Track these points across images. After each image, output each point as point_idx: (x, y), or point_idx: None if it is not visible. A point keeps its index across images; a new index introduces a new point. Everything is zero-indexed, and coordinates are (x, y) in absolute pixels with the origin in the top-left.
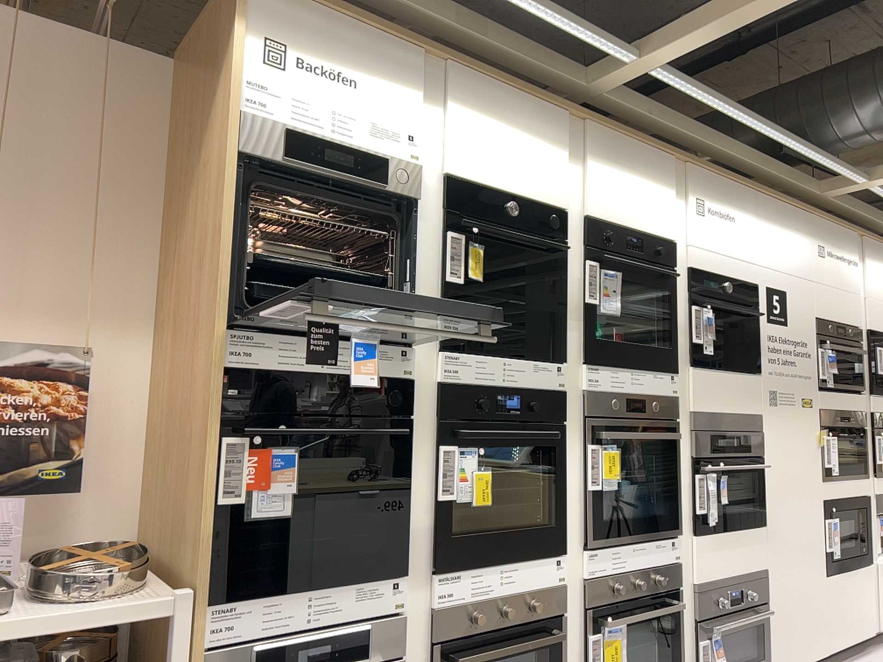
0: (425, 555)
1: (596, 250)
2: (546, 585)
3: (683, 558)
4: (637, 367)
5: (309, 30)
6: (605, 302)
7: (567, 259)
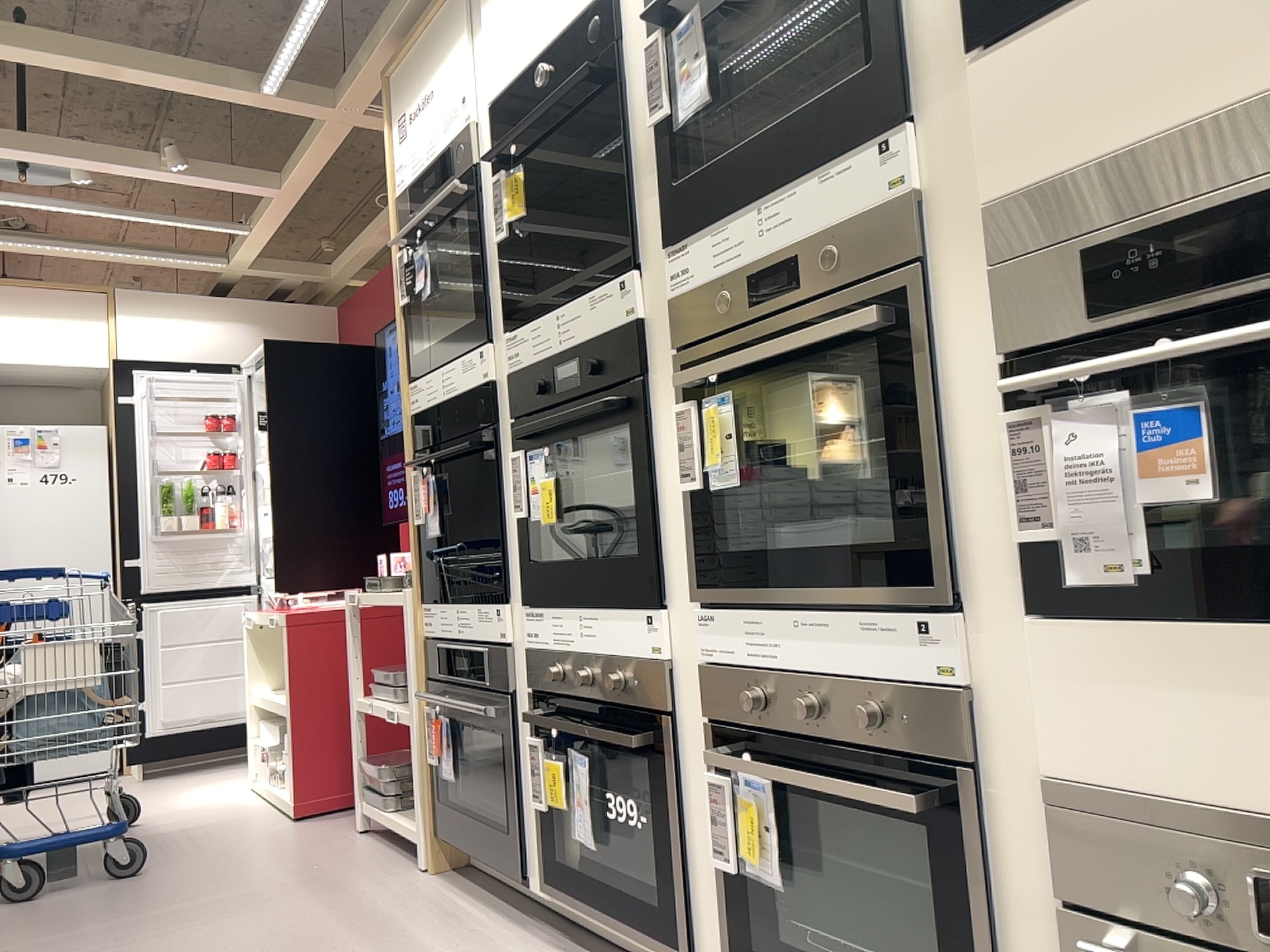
0: (522, 585)
1: (651, 11)
2: (635, 655)
3: (999, 686)
4: (771, 186)
5: (409, 82)
6: (684, 94)
7: (627, 70)
